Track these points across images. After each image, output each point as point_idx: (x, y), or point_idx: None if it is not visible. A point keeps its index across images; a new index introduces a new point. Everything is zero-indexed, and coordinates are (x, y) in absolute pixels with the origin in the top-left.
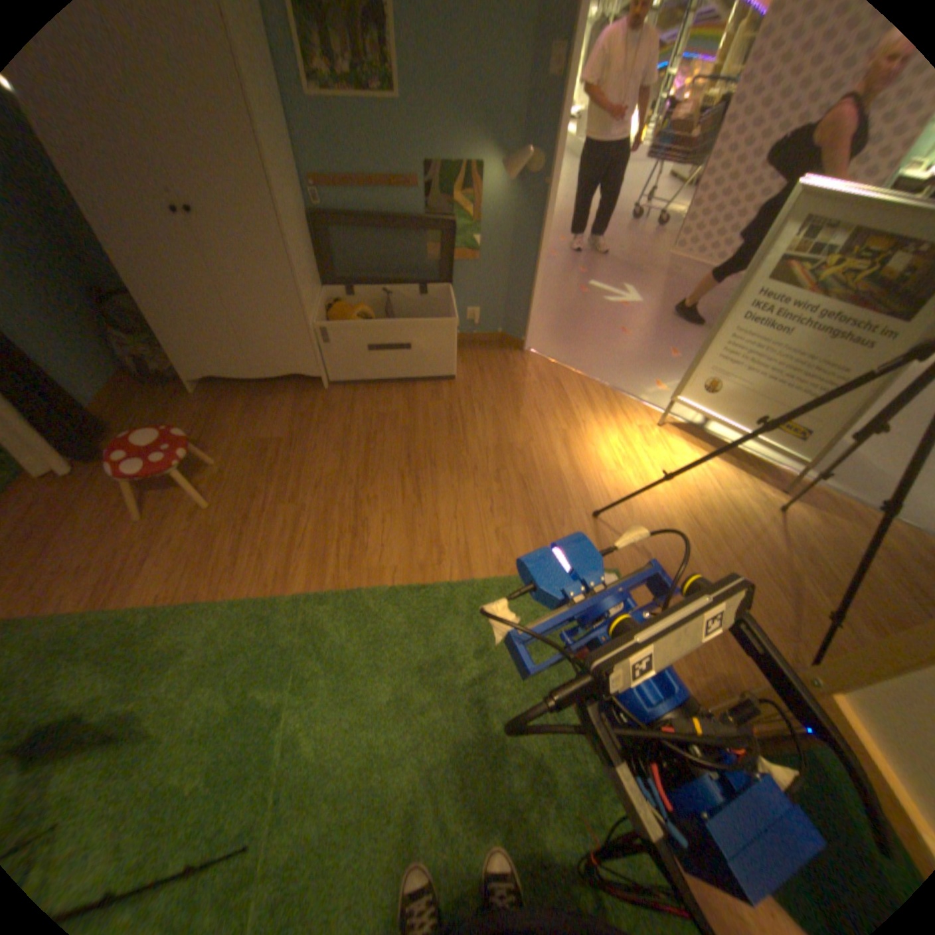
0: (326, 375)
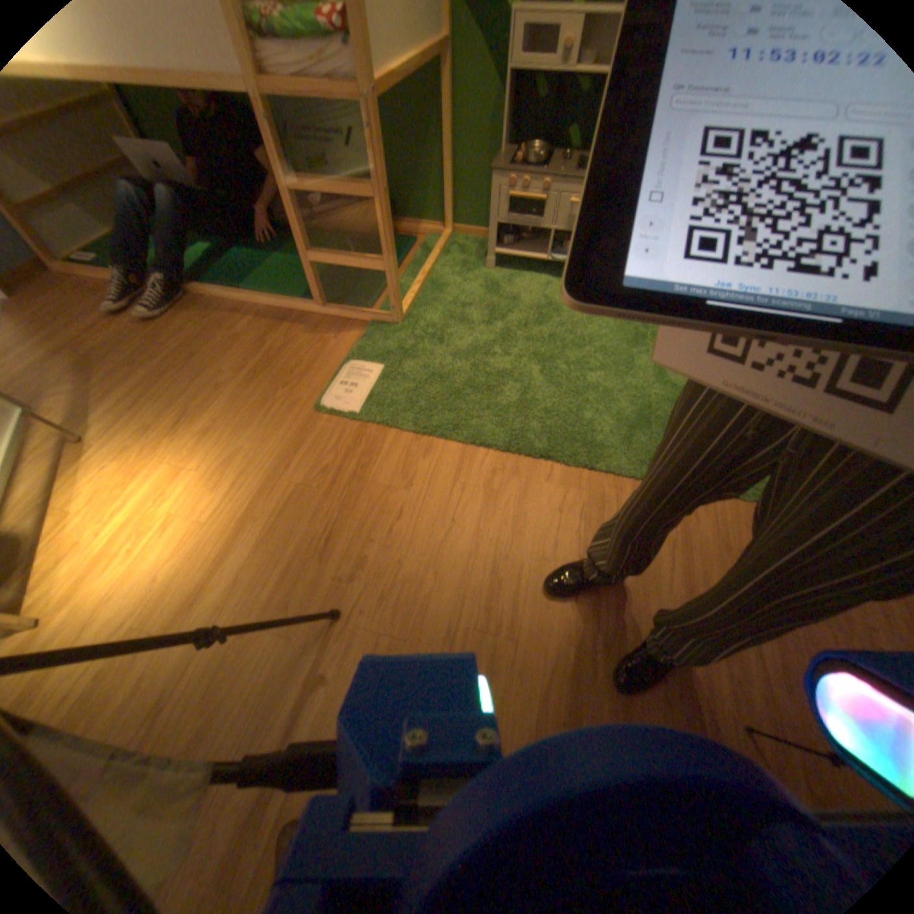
0: None
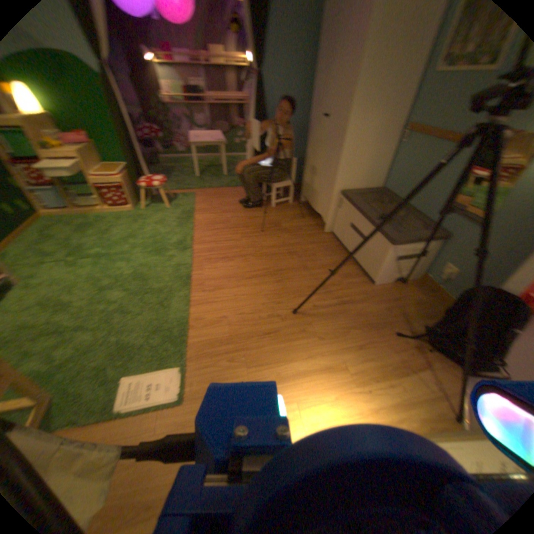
0: (328, 228)
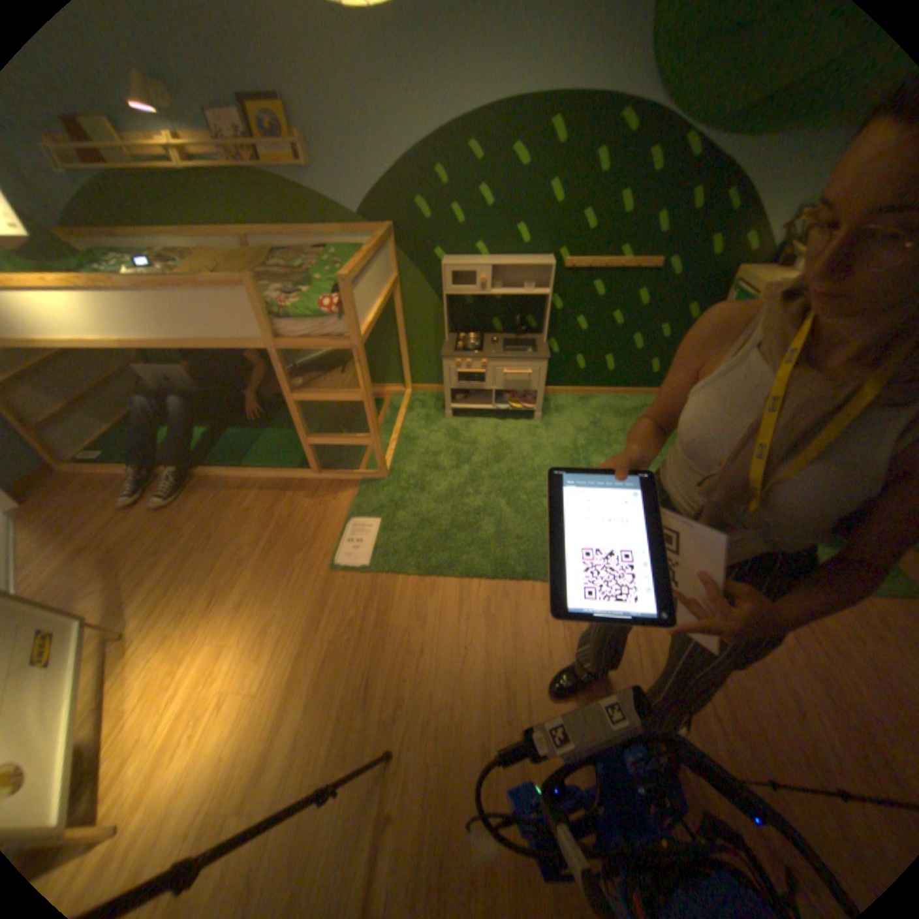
0: None
